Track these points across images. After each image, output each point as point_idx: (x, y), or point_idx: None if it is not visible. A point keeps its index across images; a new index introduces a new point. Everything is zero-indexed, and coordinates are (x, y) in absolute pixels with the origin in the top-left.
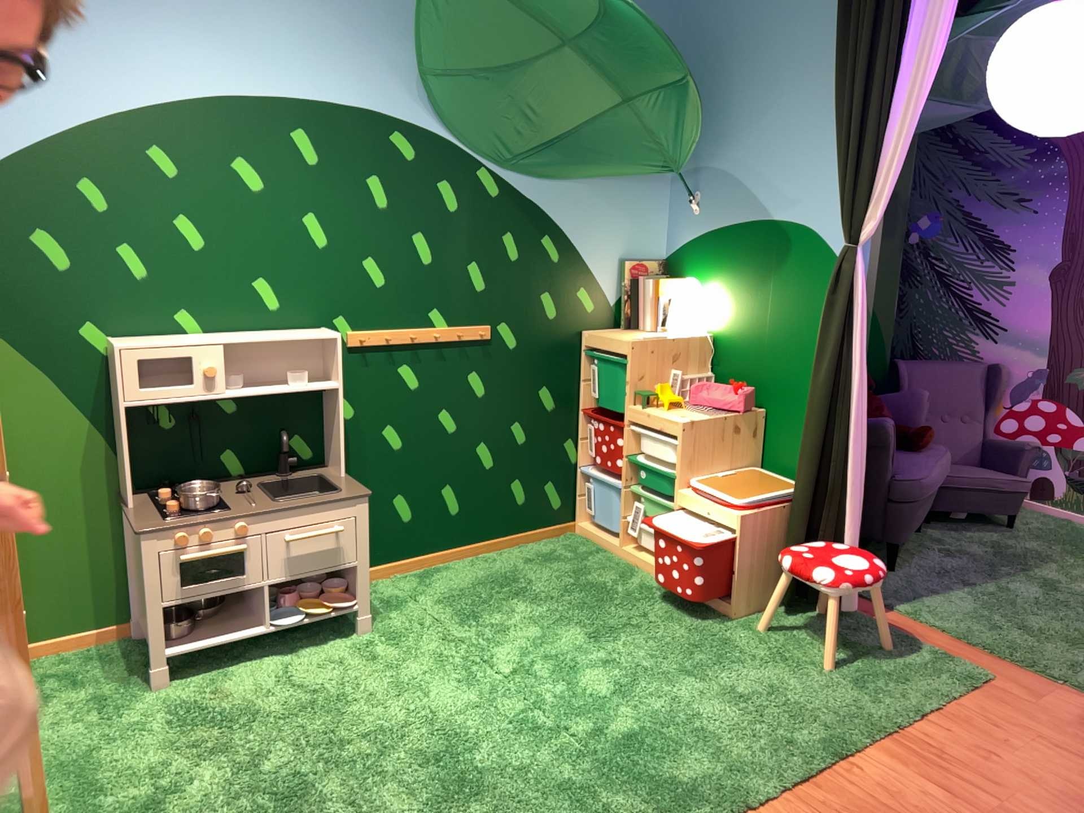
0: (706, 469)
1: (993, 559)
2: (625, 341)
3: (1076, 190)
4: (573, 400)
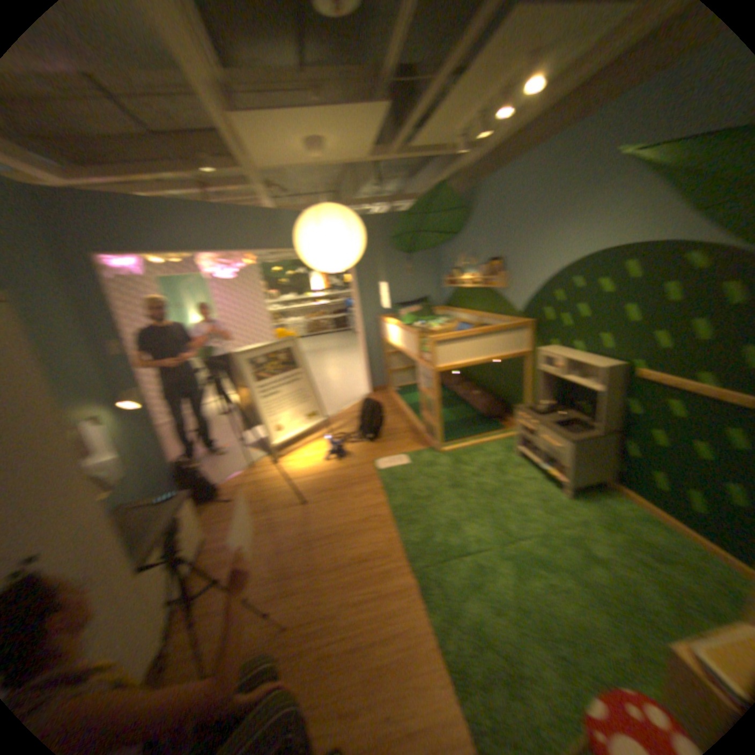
0: None
1: None
2: None
3: None
4: None
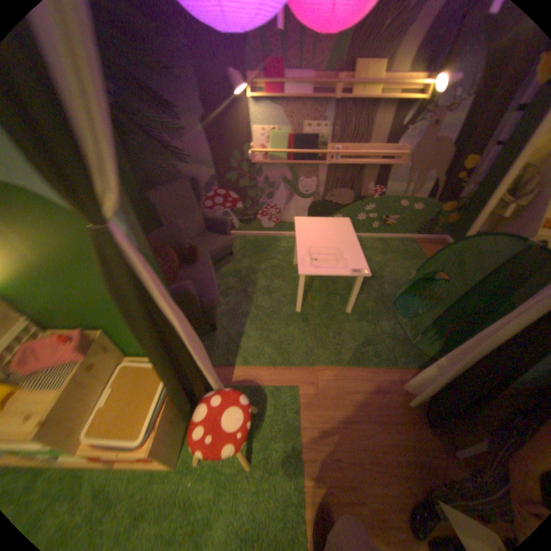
0: (86, 414)
1: (243, 286)
2: None
3: (200, 61)
4: None
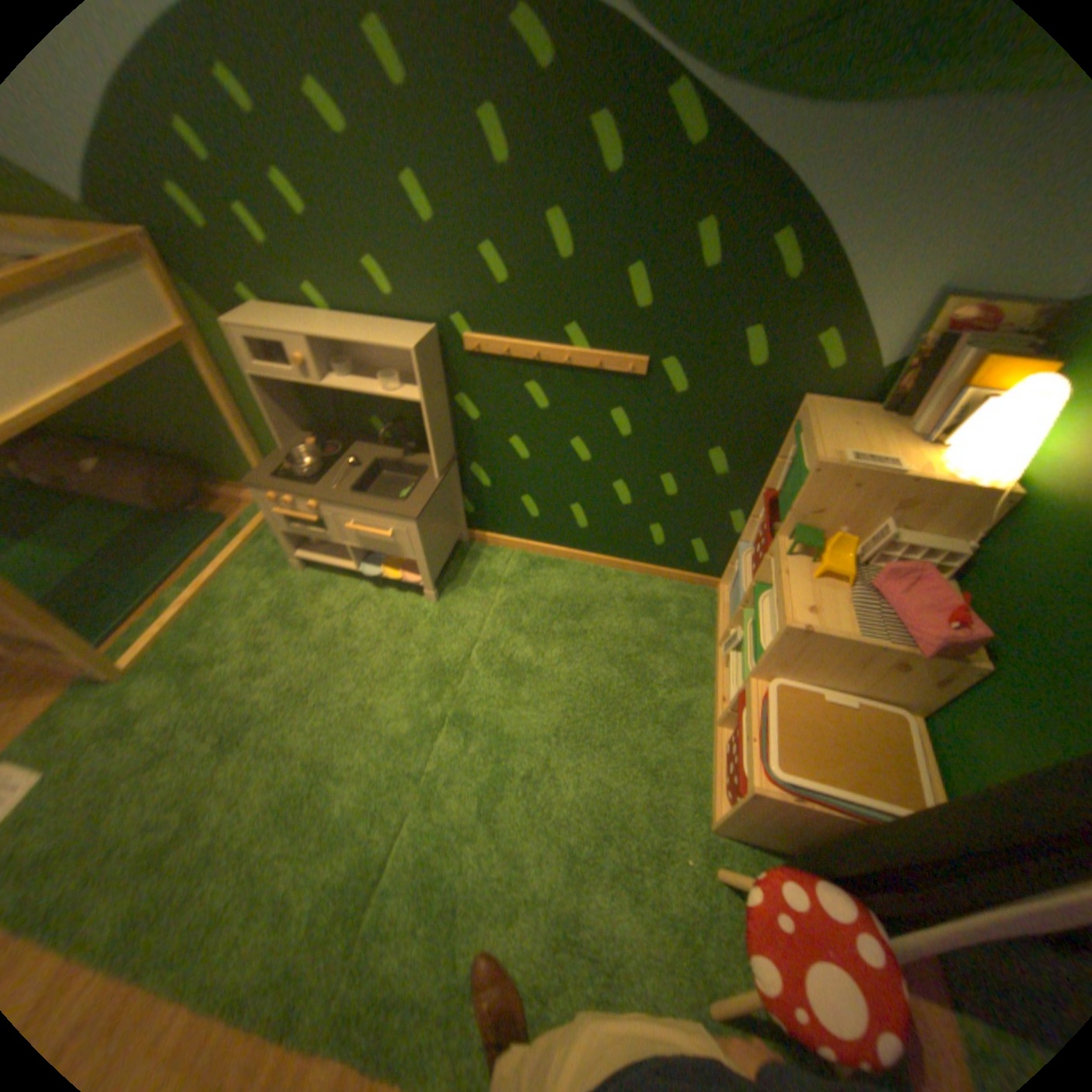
0: (810, 680)
1: None
2: (817, 454)
3: None
4: (757, 475)
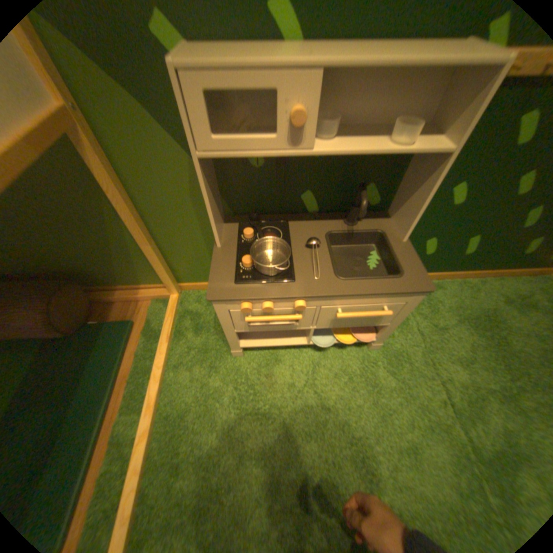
0: None
1: None
2: None
3: None
4: None
